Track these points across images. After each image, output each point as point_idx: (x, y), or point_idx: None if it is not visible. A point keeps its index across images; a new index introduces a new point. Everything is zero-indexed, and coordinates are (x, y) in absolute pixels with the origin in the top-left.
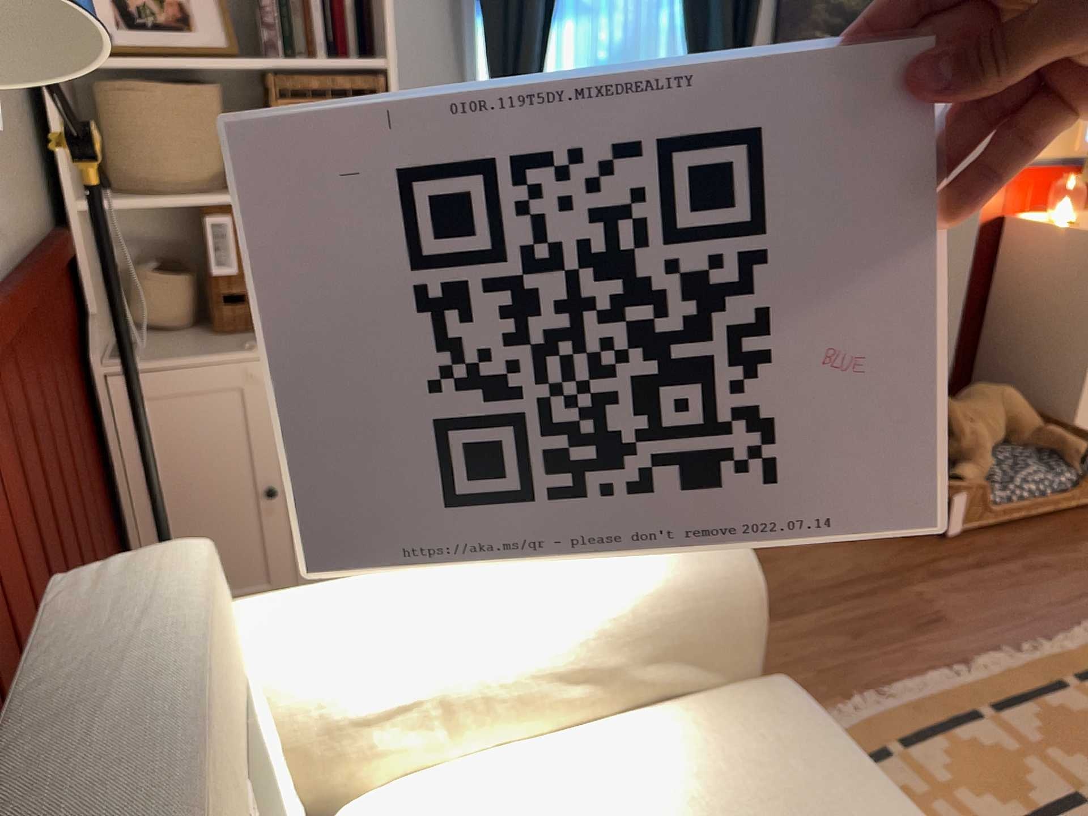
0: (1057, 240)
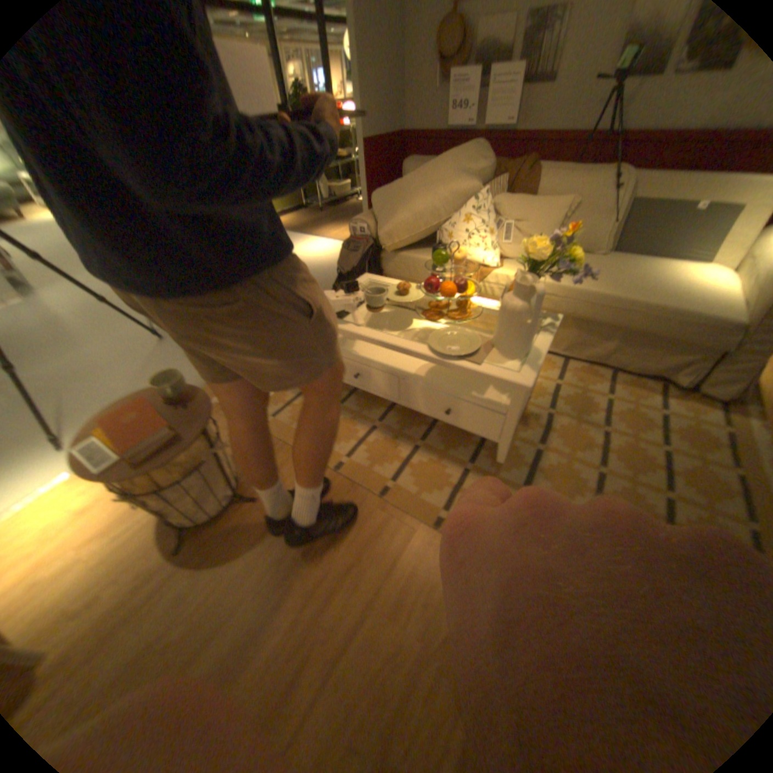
0: None
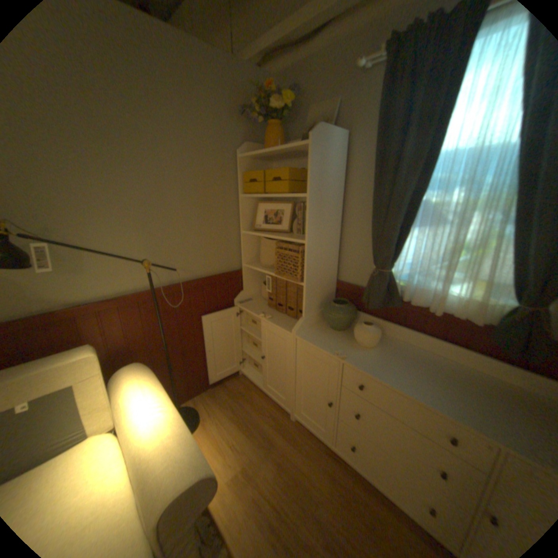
0: None
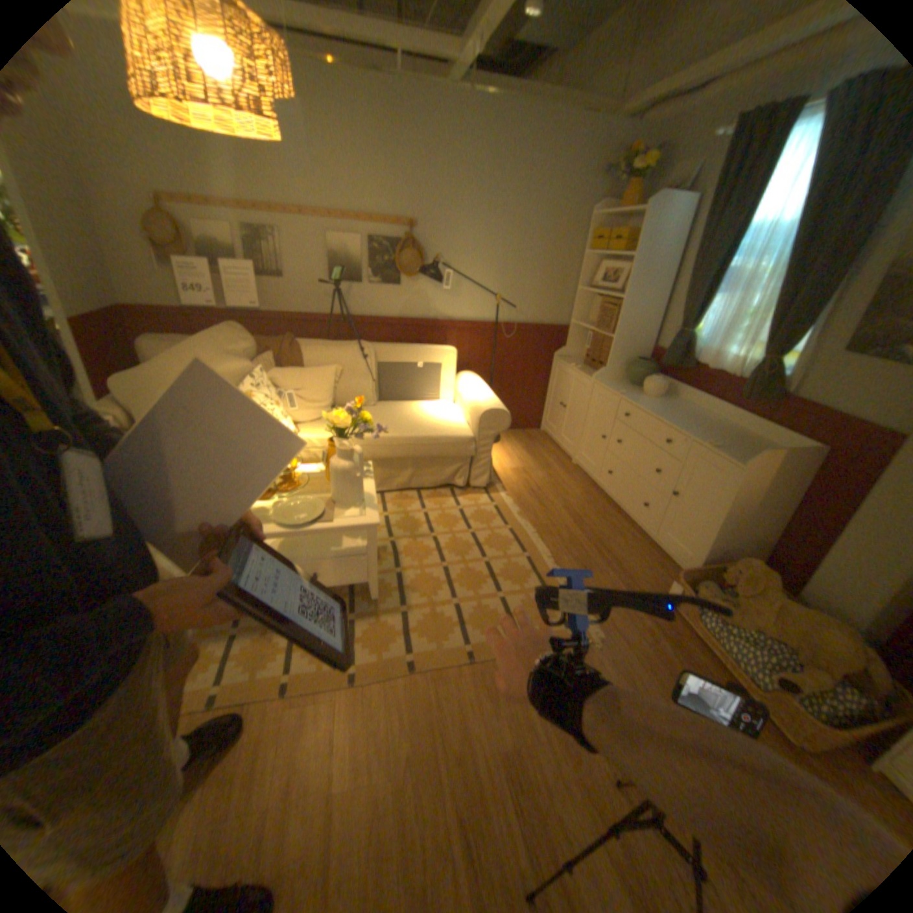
0: None
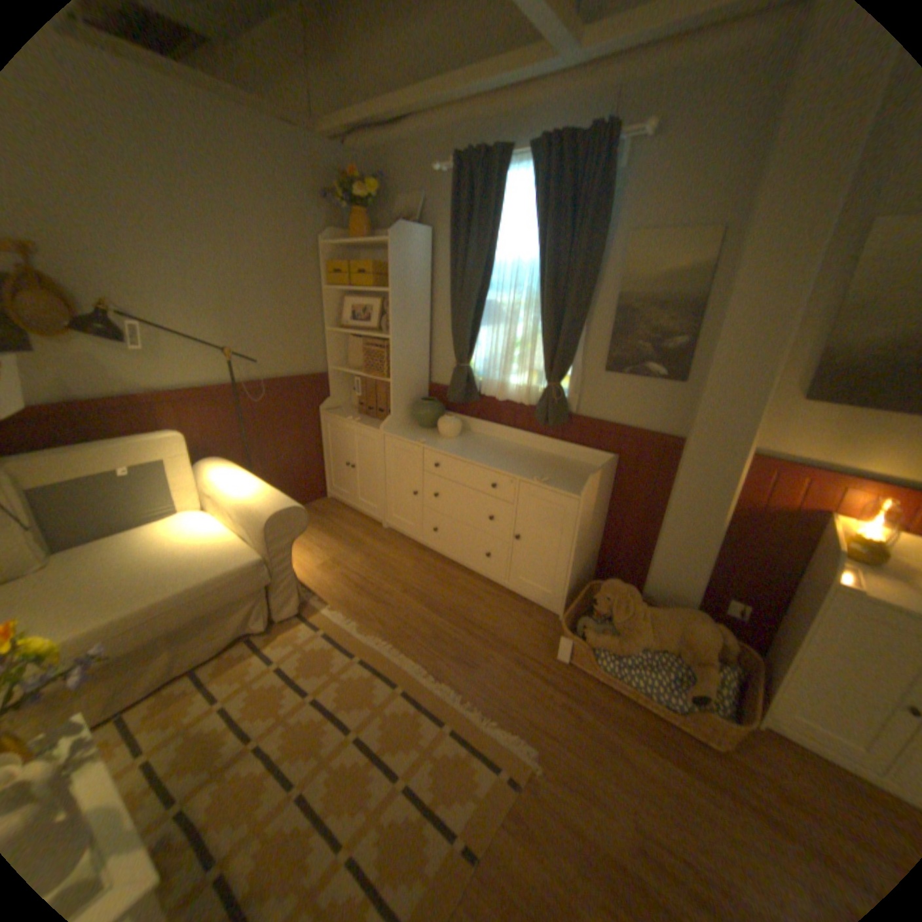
0: (832, 546)
